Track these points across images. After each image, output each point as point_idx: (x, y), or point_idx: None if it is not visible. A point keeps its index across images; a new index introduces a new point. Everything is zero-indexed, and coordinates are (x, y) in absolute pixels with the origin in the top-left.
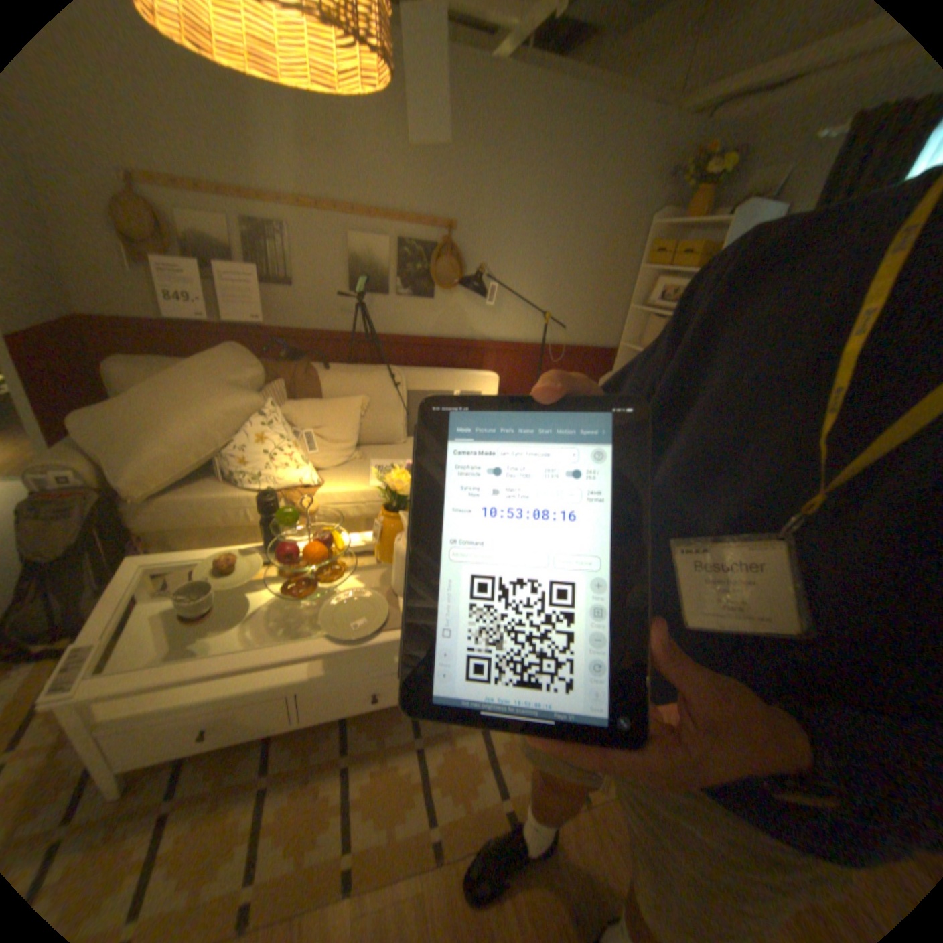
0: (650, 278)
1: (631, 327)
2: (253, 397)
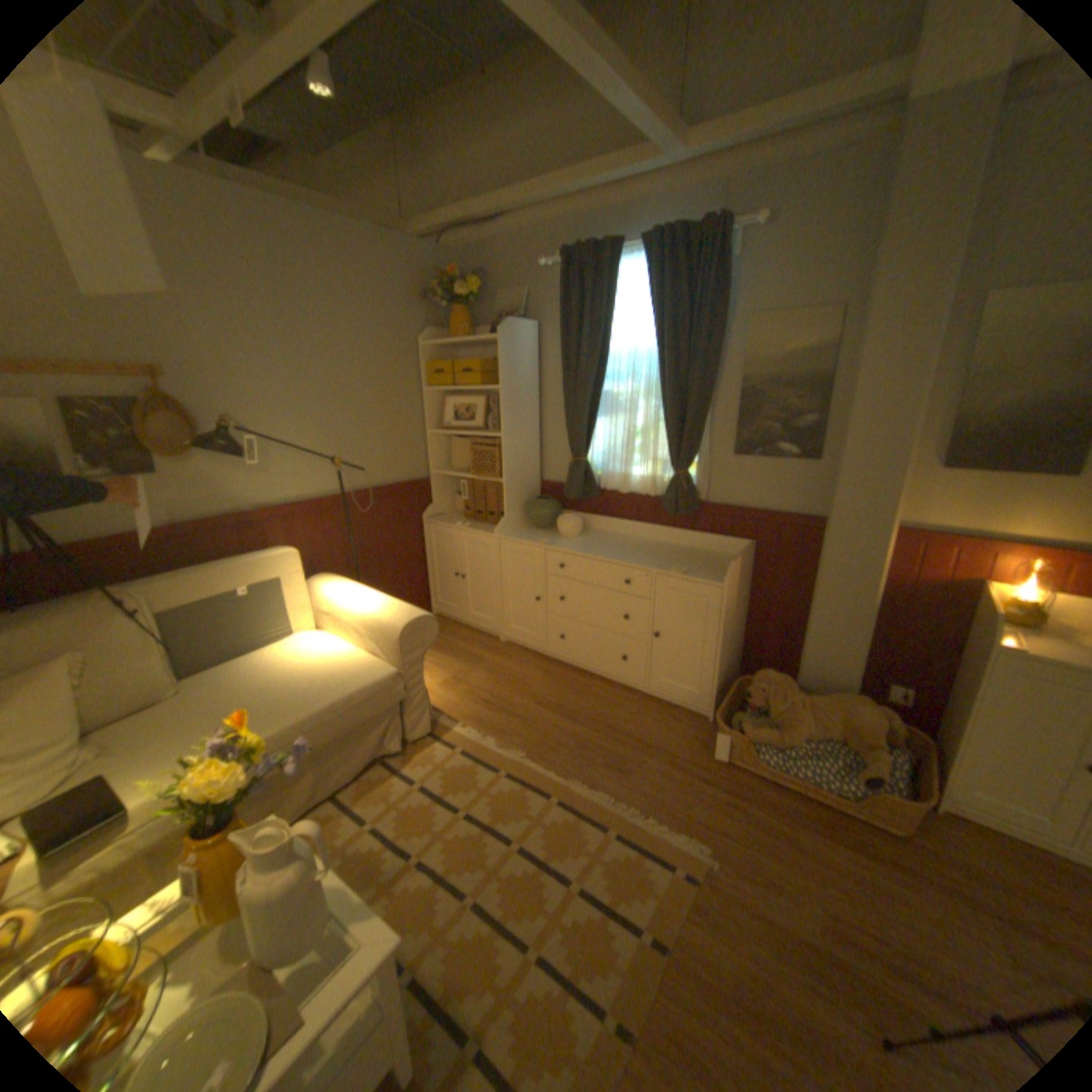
0: (438, 399)
1: (437, 452)
2: None
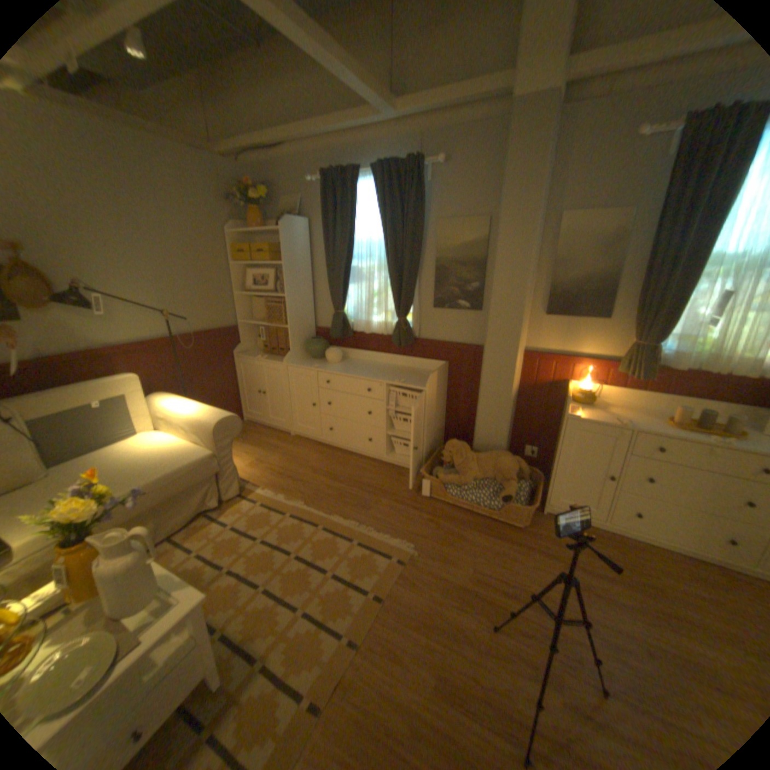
0: (241, 270)
1: (242, 307)
2: None
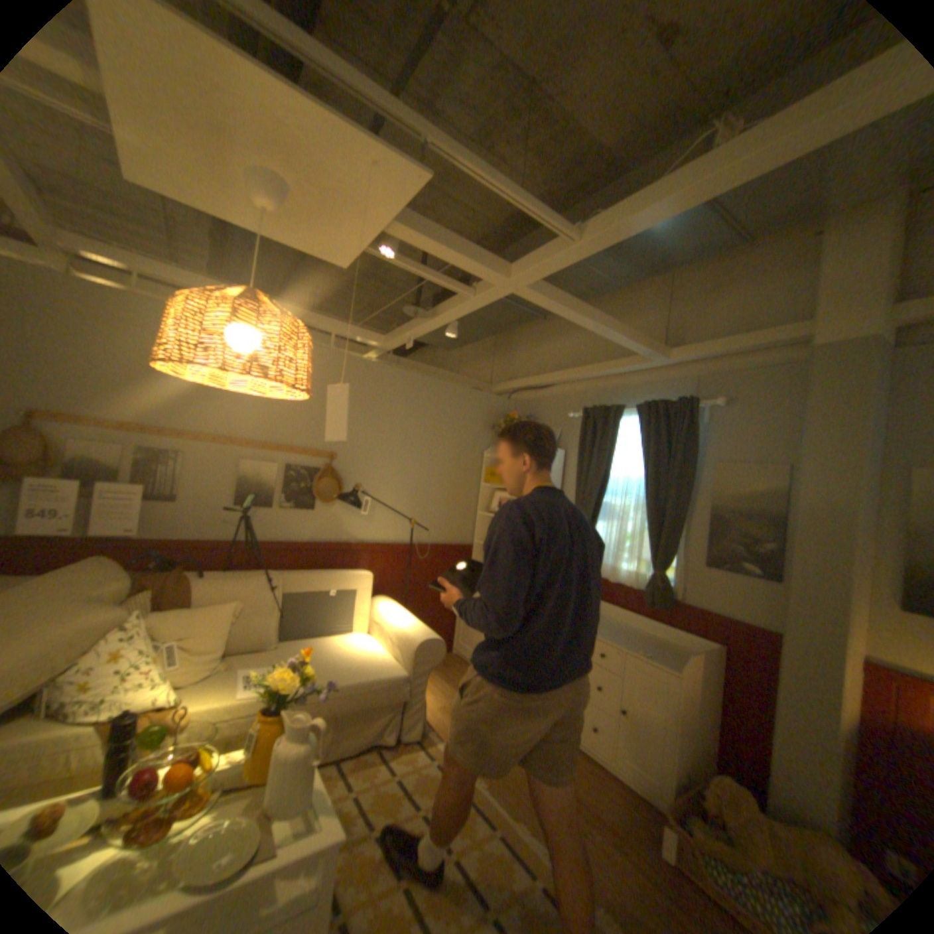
0: (489, 492)
1: (481, 528)
2: (111, 611)
